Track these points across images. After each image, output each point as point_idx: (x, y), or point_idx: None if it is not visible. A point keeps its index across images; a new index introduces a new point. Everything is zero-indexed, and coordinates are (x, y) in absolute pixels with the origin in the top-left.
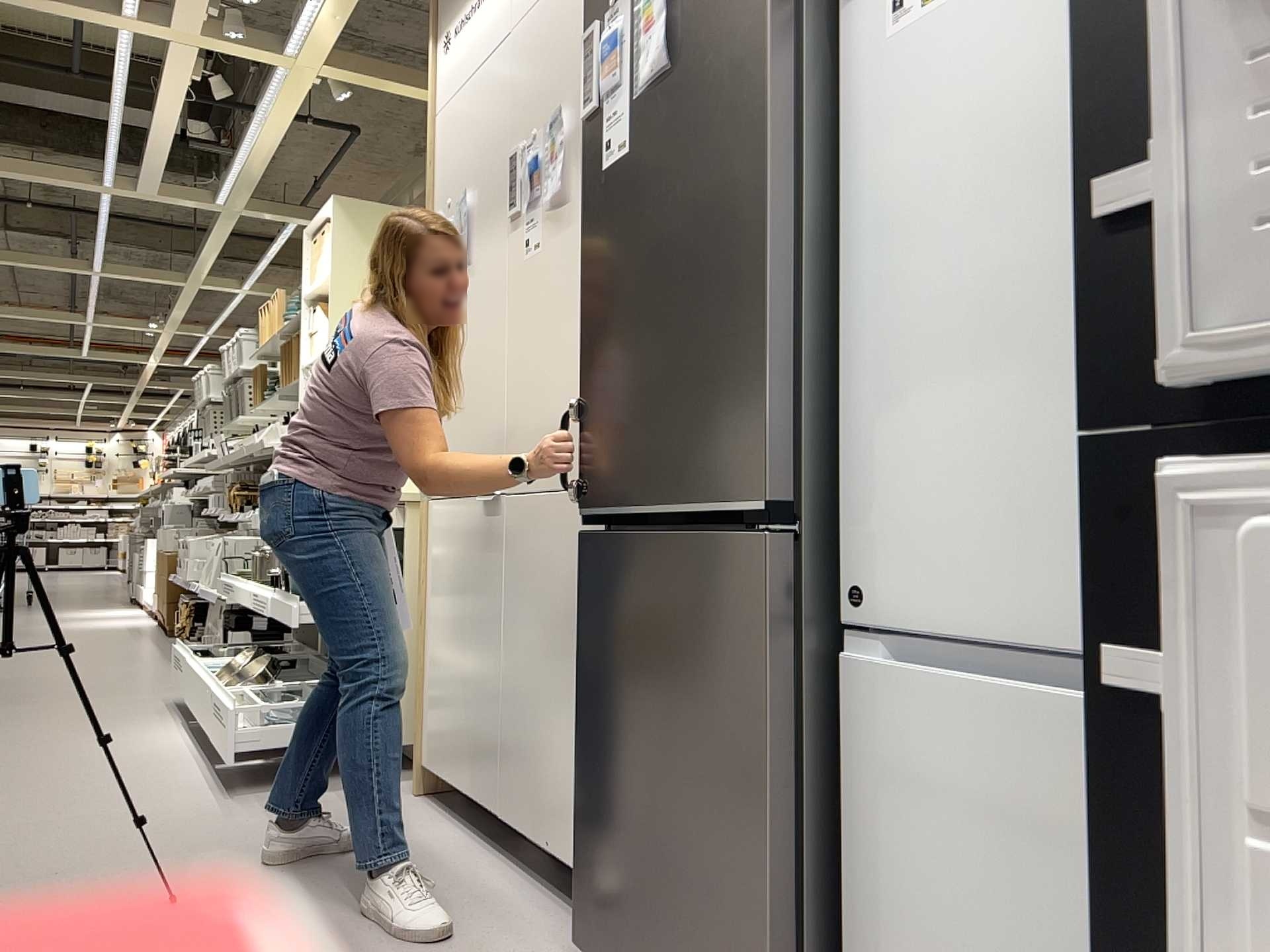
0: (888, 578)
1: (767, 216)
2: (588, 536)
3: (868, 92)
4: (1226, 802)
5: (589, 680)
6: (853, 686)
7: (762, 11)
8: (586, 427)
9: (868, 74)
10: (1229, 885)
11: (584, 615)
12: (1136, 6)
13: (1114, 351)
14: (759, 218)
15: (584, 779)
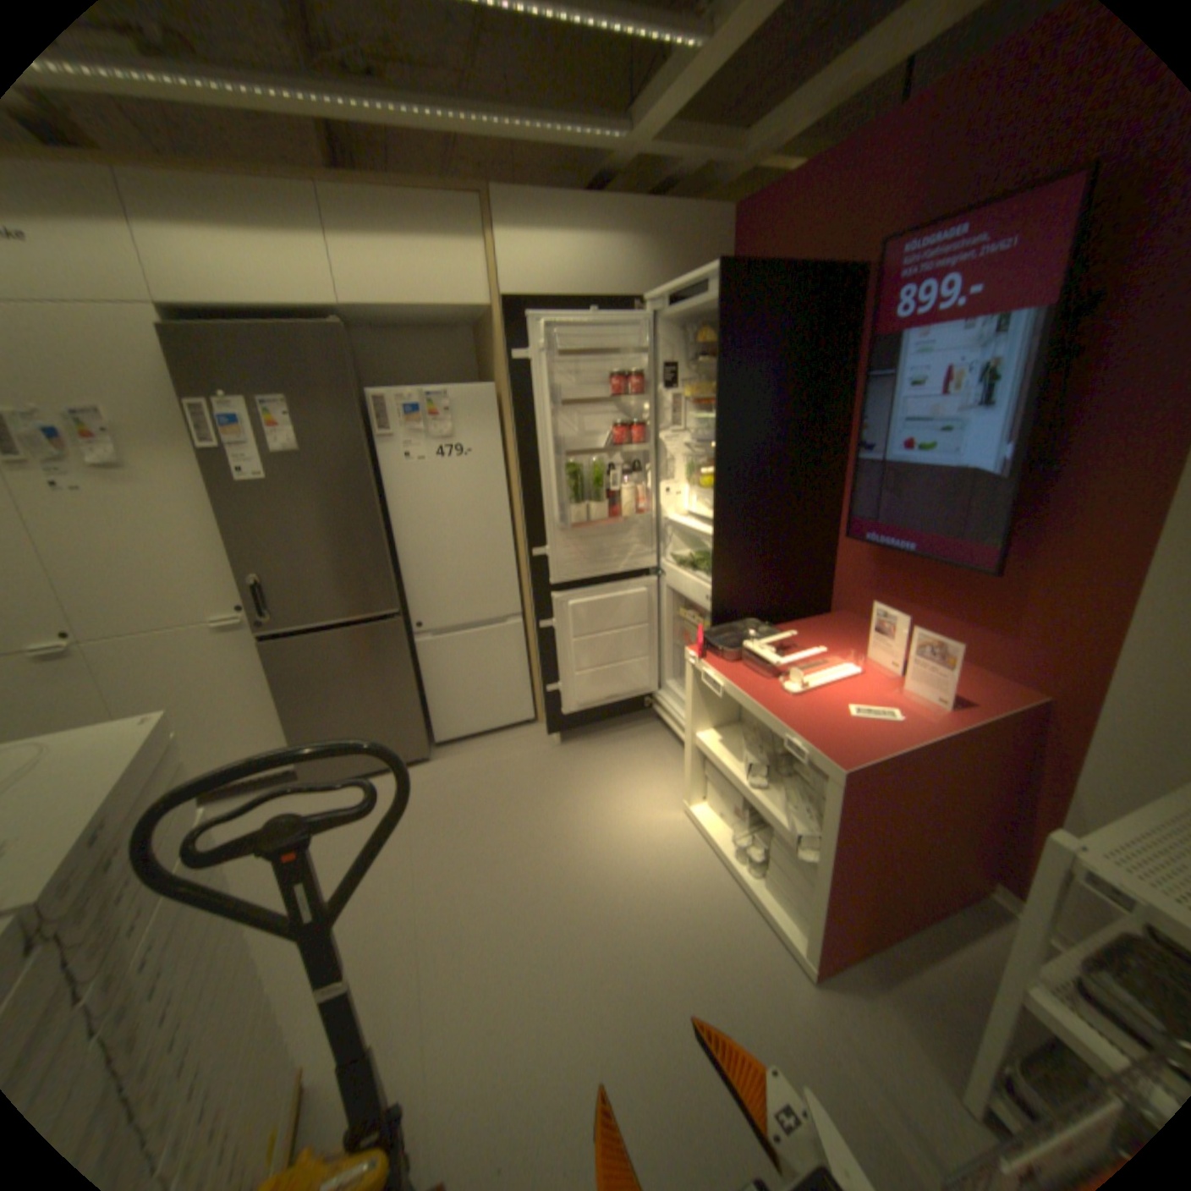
0: (427, 616)
1: (378, 522)
2: (264, 642)
3: (395, 478)
4: (559, 635)
5: (287, 694)
6: (418, 646)
7: (361, 449)
8: (250, 598)
9: (394, 473)
10: (560, 645)
11: (273, 673)
12: (532, 522)
13: (531, 576)
14: (375, 522)
15: (291, 731)
